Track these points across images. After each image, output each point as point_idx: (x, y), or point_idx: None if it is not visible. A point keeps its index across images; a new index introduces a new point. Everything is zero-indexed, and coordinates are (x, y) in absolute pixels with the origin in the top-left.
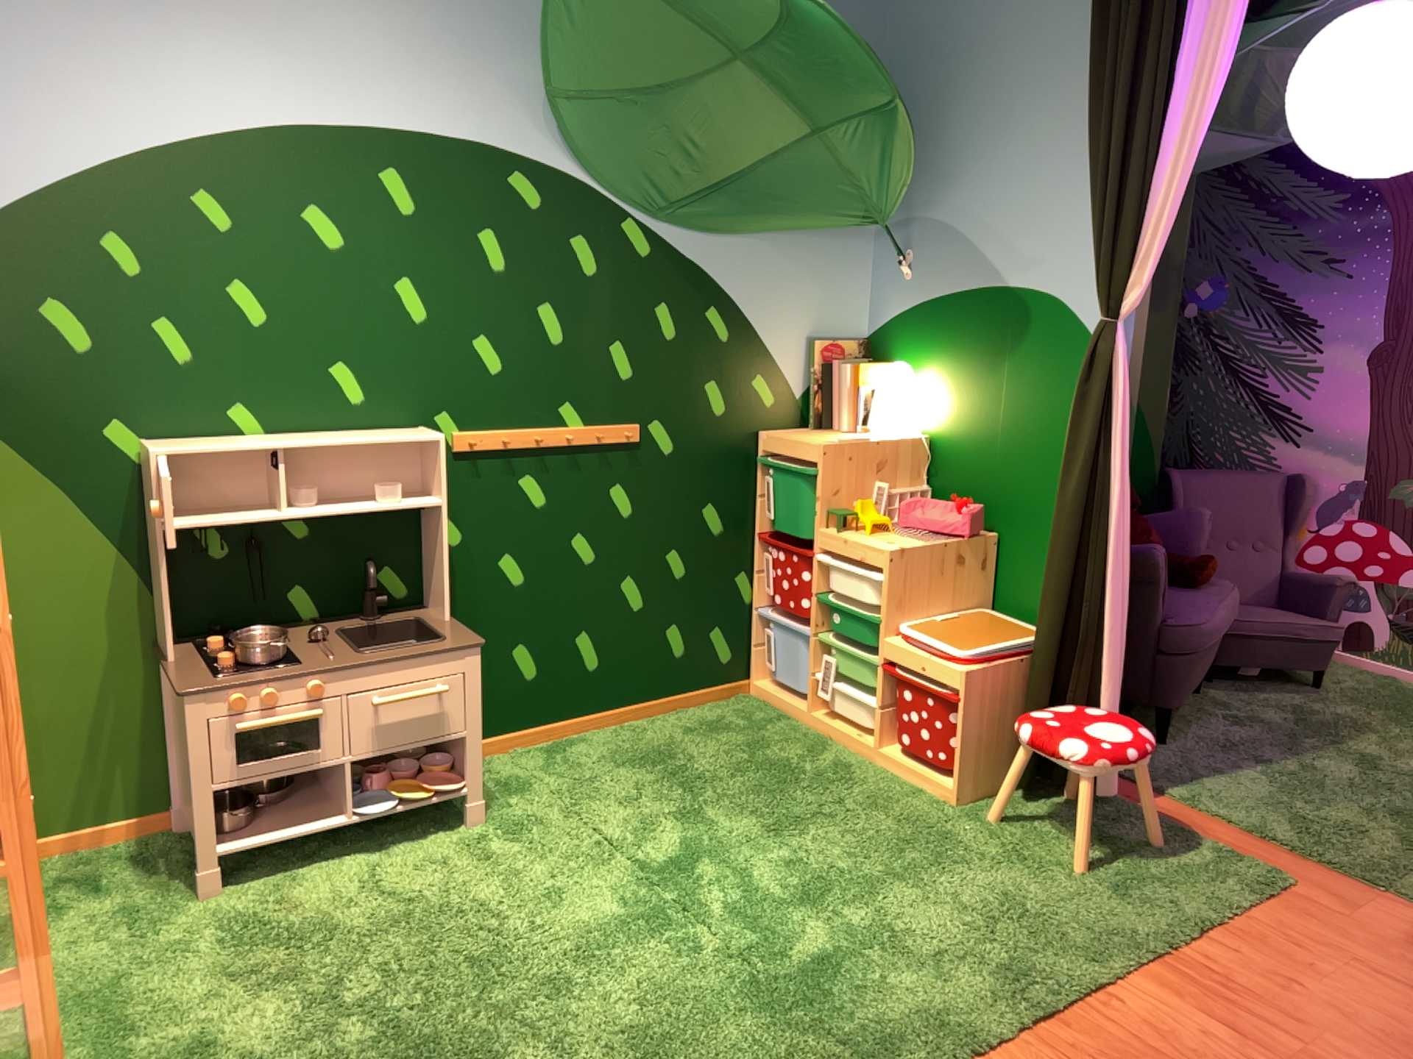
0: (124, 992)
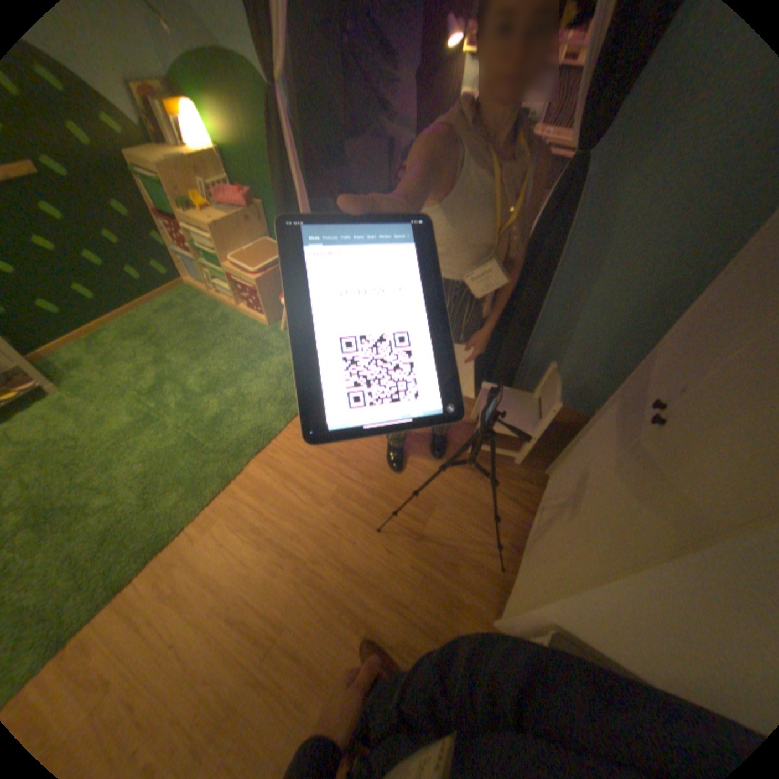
0: None
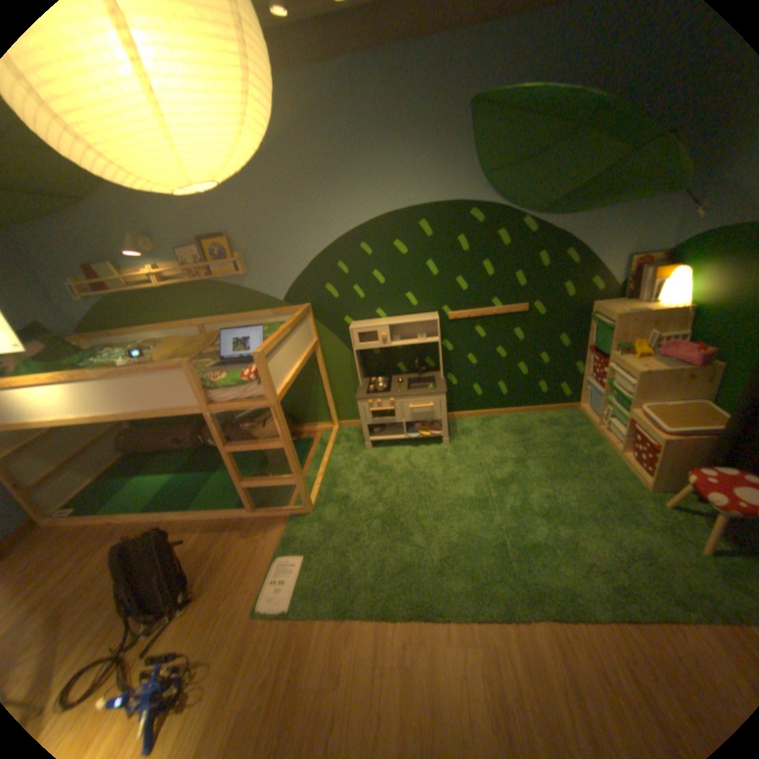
0: (339, 474)
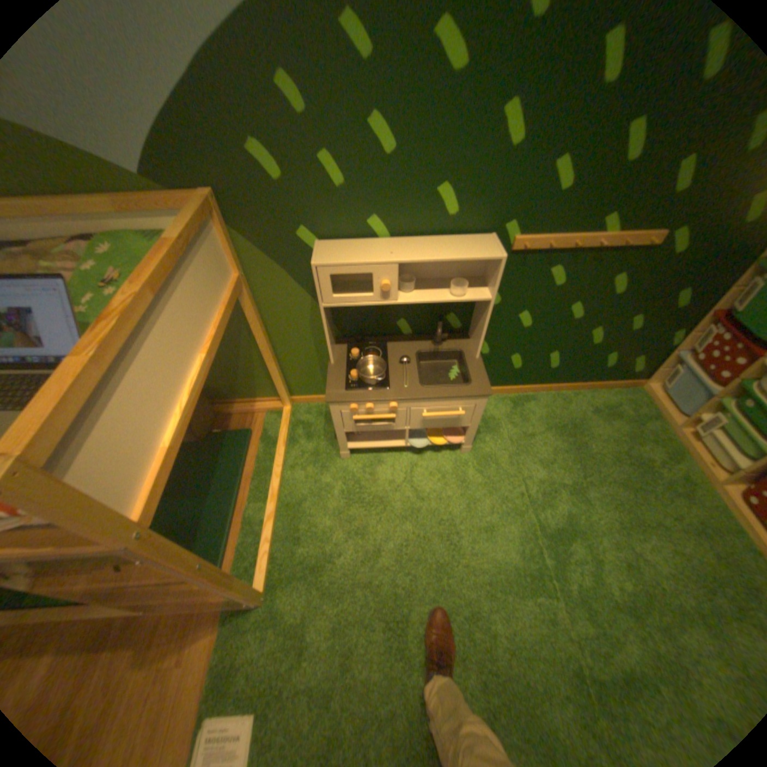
0: (302, 511)
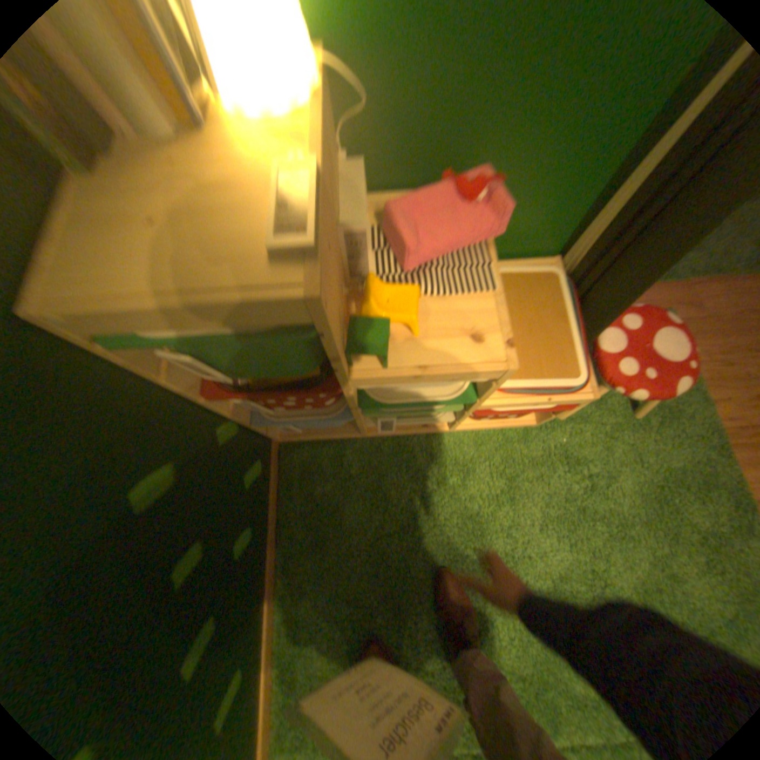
0: None
